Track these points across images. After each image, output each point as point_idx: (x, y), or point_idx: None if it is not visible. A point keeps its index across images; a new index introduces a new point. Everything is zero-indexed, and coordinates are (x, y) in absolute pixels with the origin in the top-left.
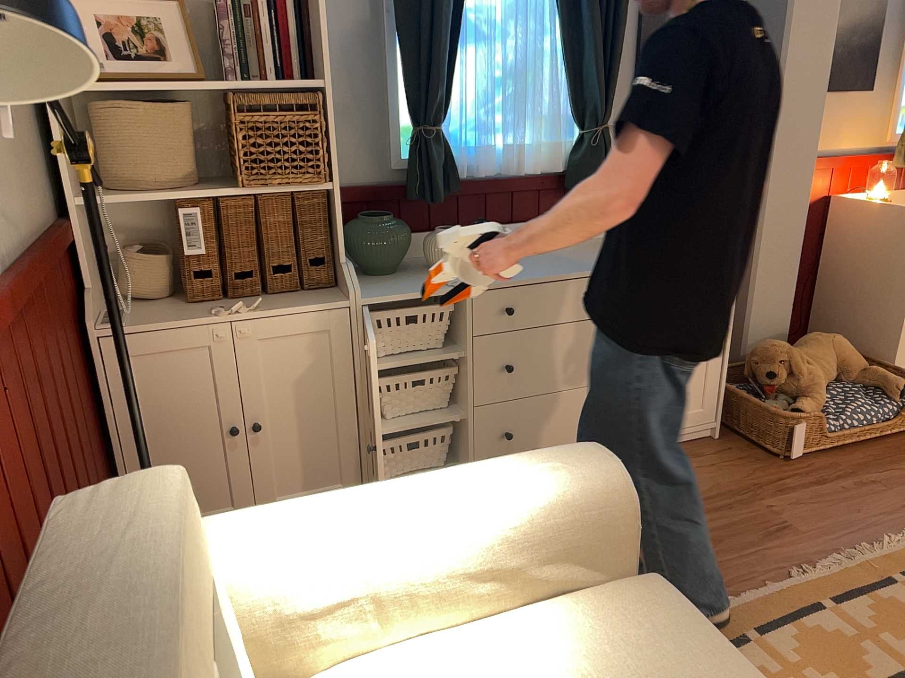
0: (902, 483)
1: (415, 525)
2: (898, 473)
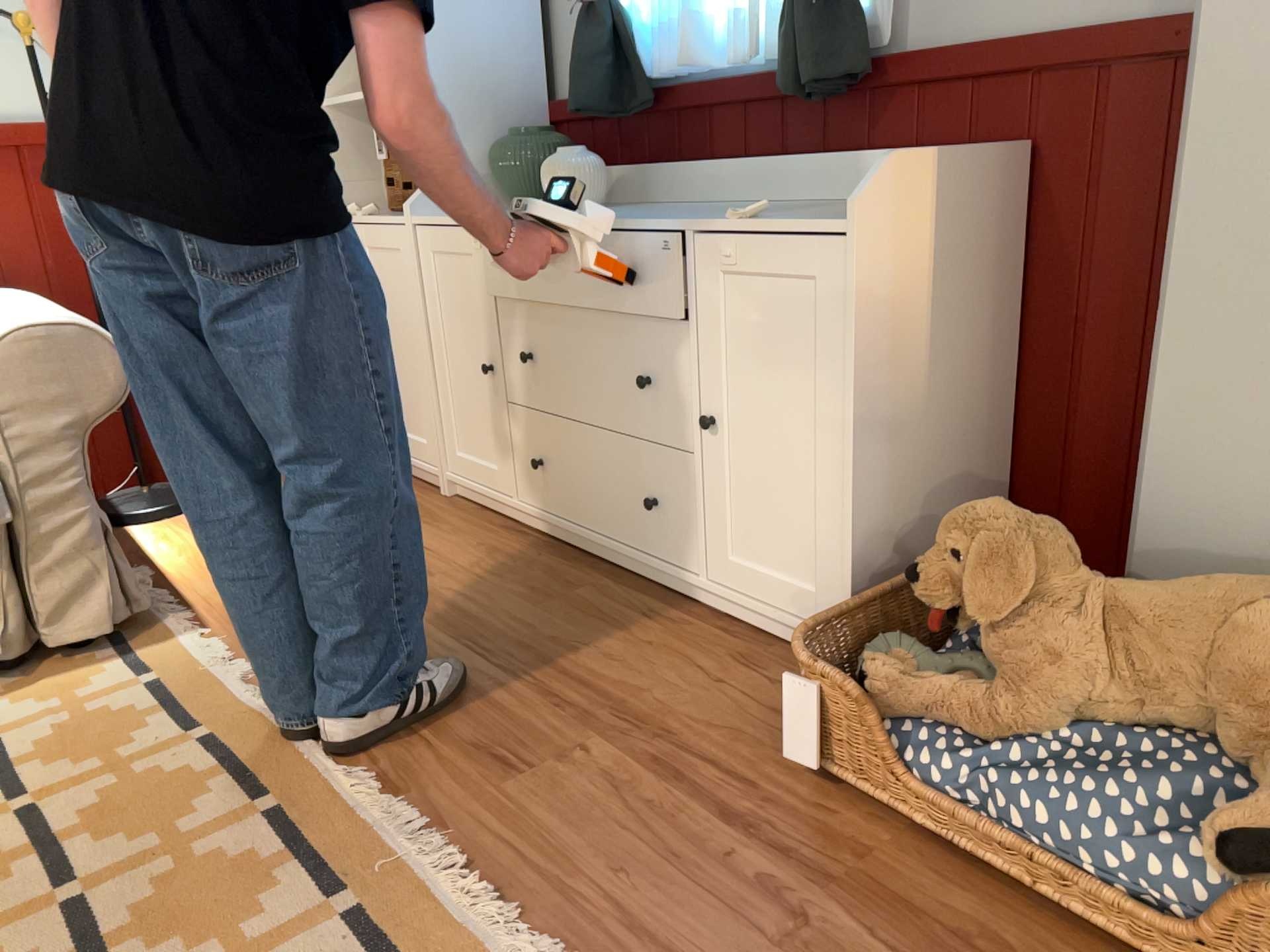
0: None
1: None
2: None
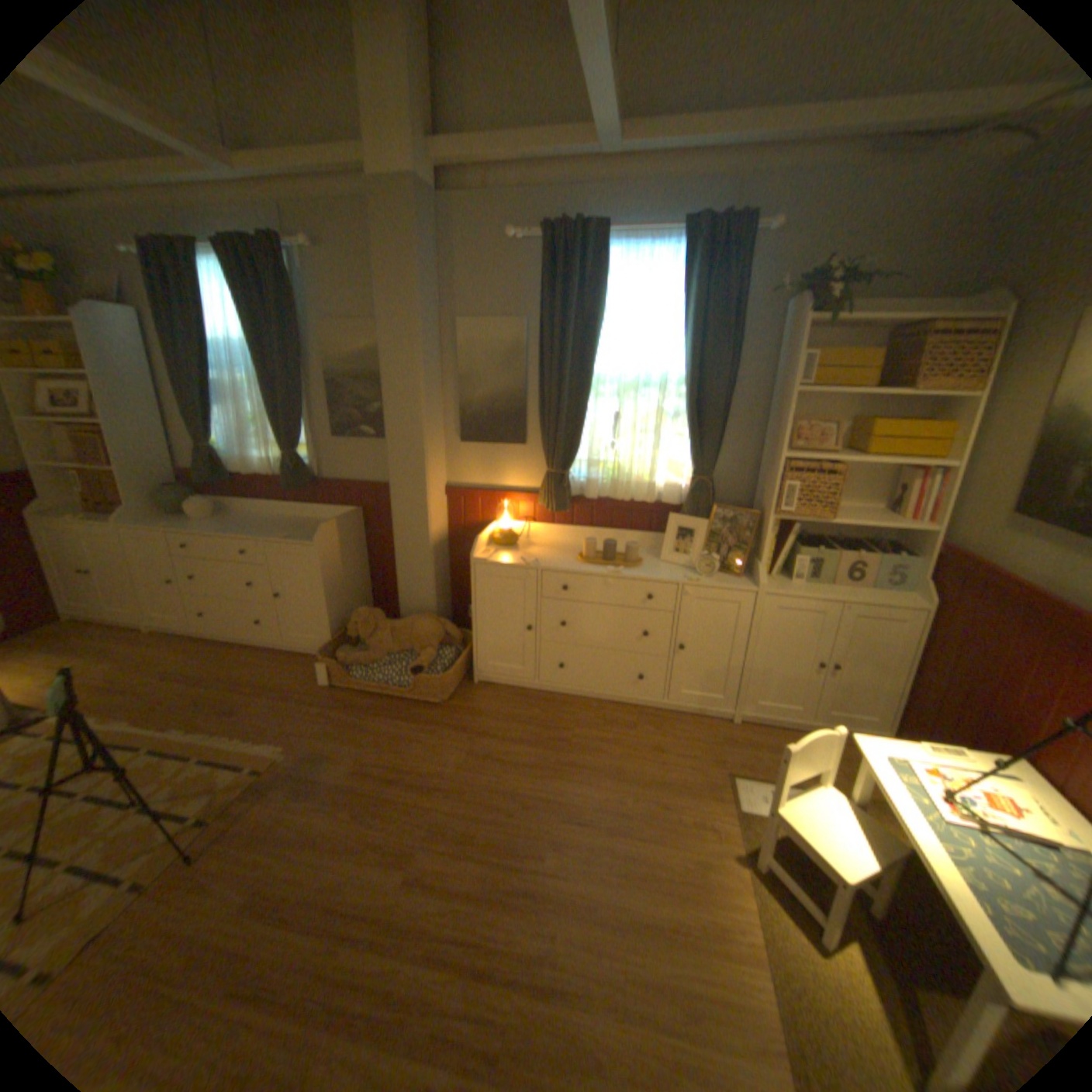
0: (339, 727)
1: None
2: (354, 721)
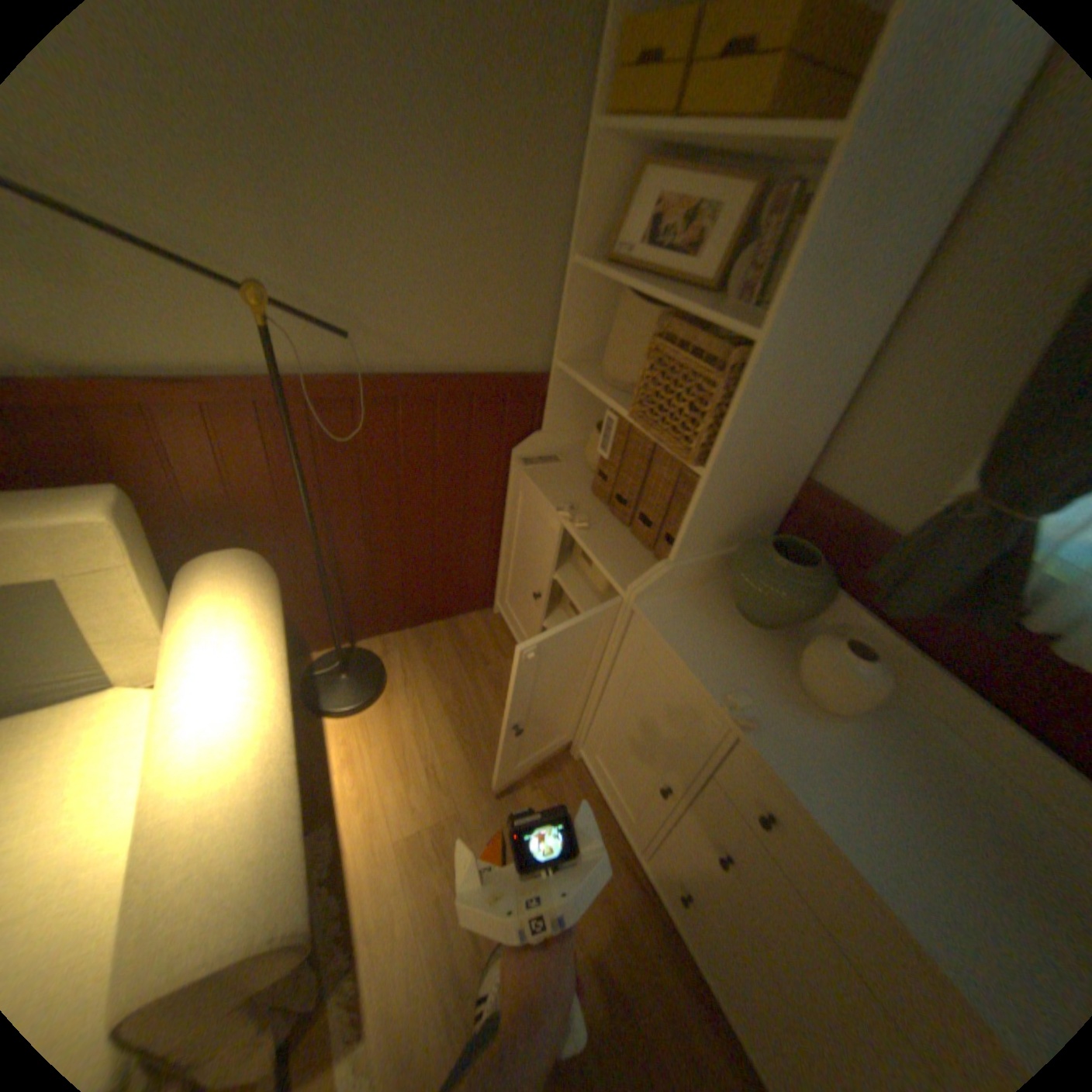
0: None
1: (165, 727)
2: None
